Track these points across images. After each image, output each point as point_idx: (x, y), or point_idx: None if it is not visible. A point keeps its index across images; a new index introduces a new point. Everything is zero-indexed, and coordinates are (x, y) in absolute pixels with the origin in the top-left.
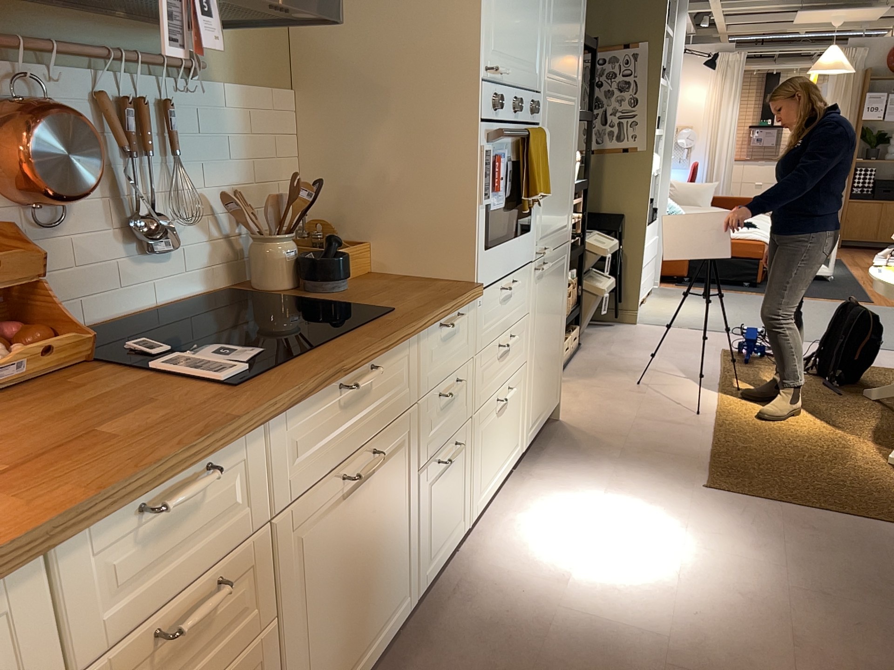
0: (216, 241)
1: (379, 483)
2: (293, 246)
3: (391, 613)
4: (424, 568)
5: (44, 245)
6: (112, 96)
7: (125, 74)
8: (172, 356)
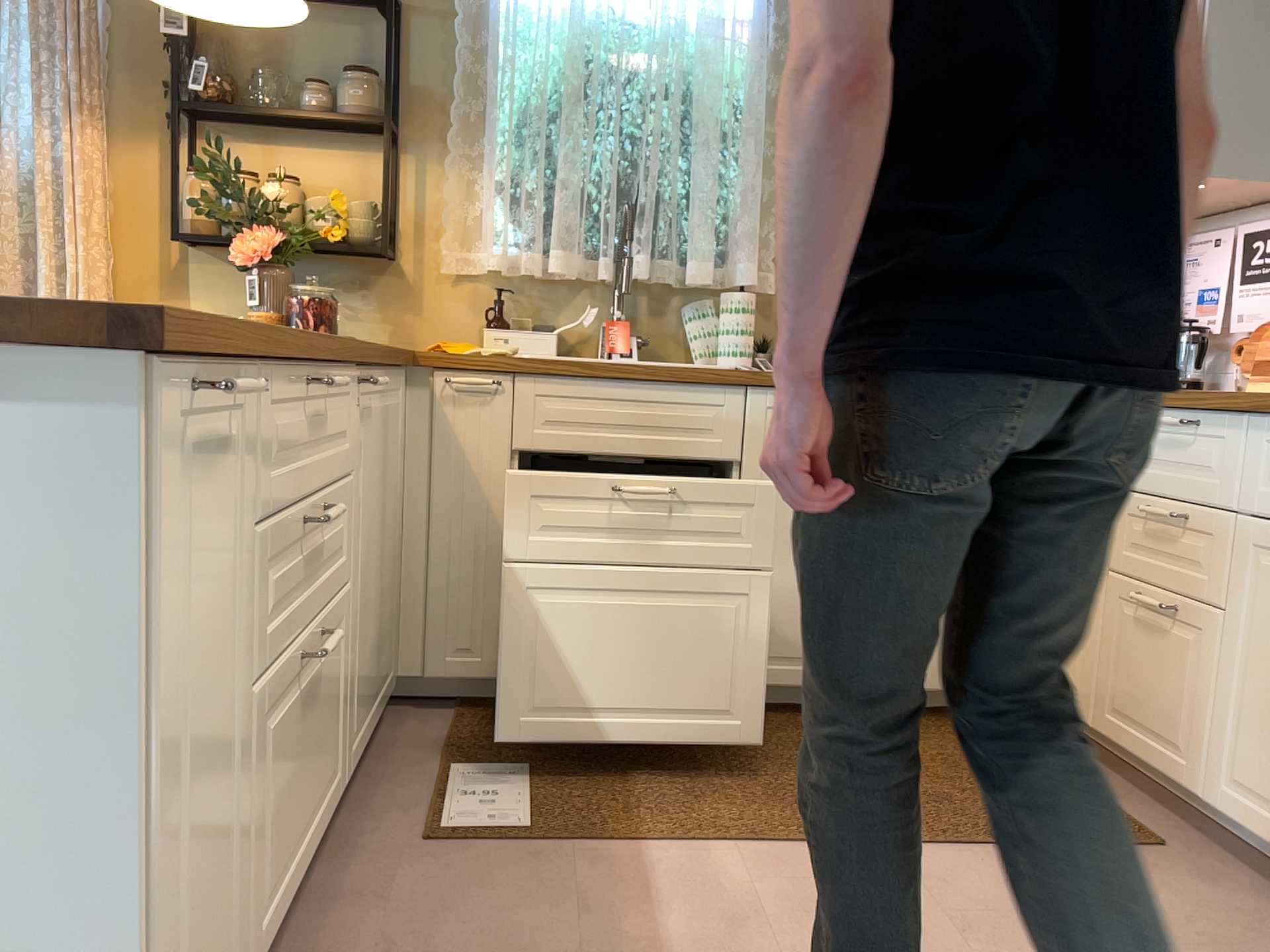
0: None
1: None
2: None
3: None
4: None
5: None
6: None
7: None
8: None
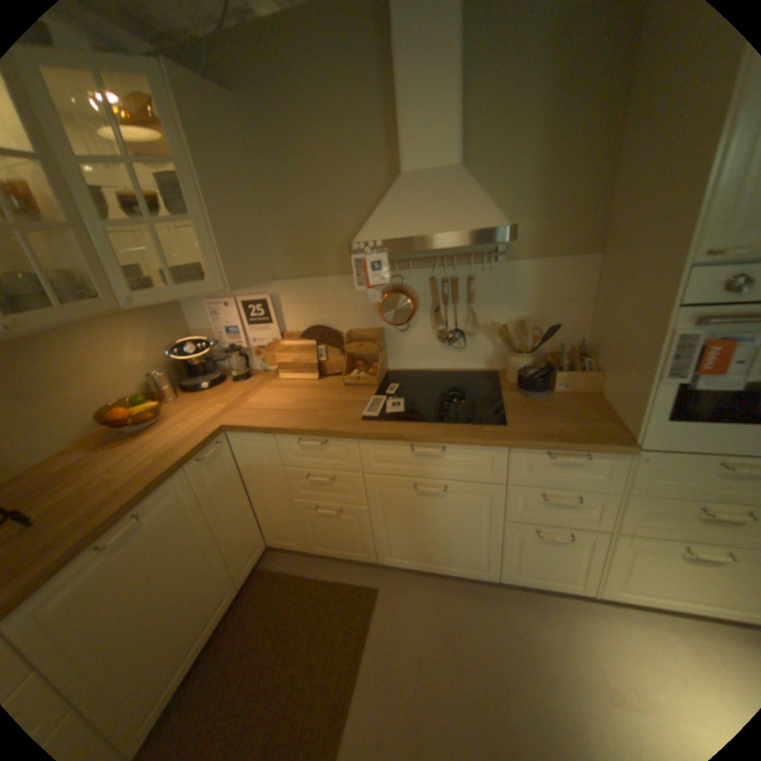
0: (499, 344)
1: (455, 503)
2: (536, 360)
3: (467, 567)
4: (513, 573)
5: (402, 337)
6: (439, 277)
7: (449, 265)
8: (383, 396)
